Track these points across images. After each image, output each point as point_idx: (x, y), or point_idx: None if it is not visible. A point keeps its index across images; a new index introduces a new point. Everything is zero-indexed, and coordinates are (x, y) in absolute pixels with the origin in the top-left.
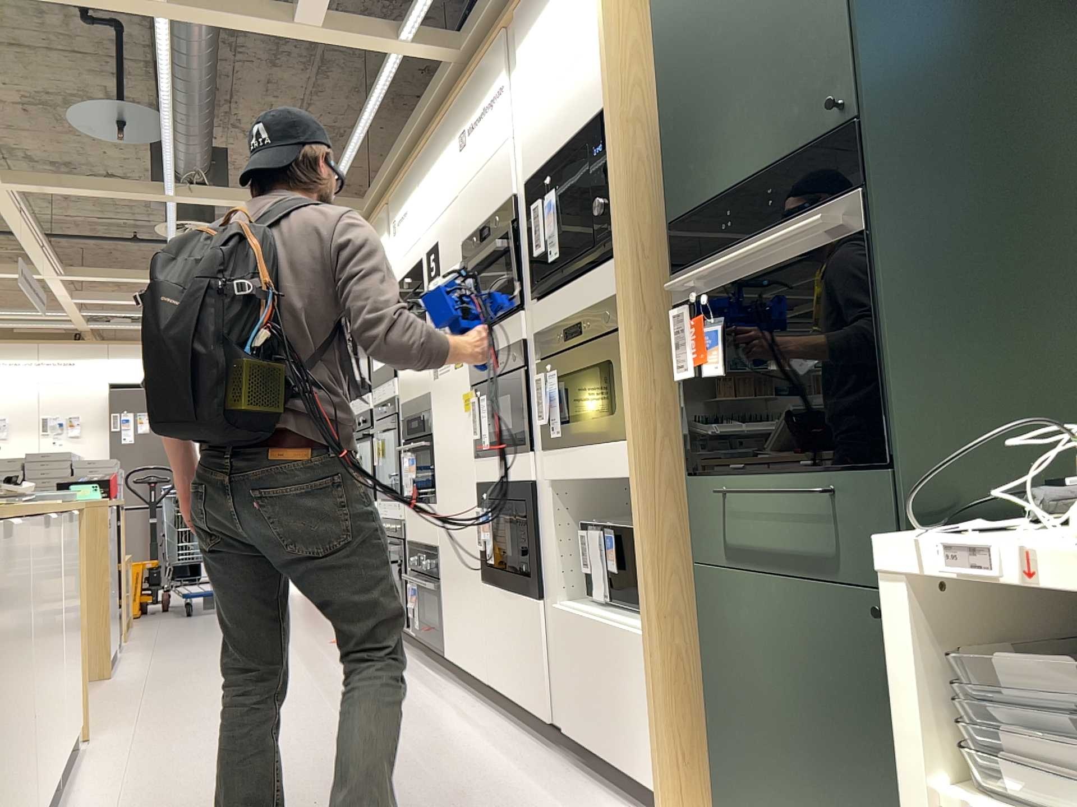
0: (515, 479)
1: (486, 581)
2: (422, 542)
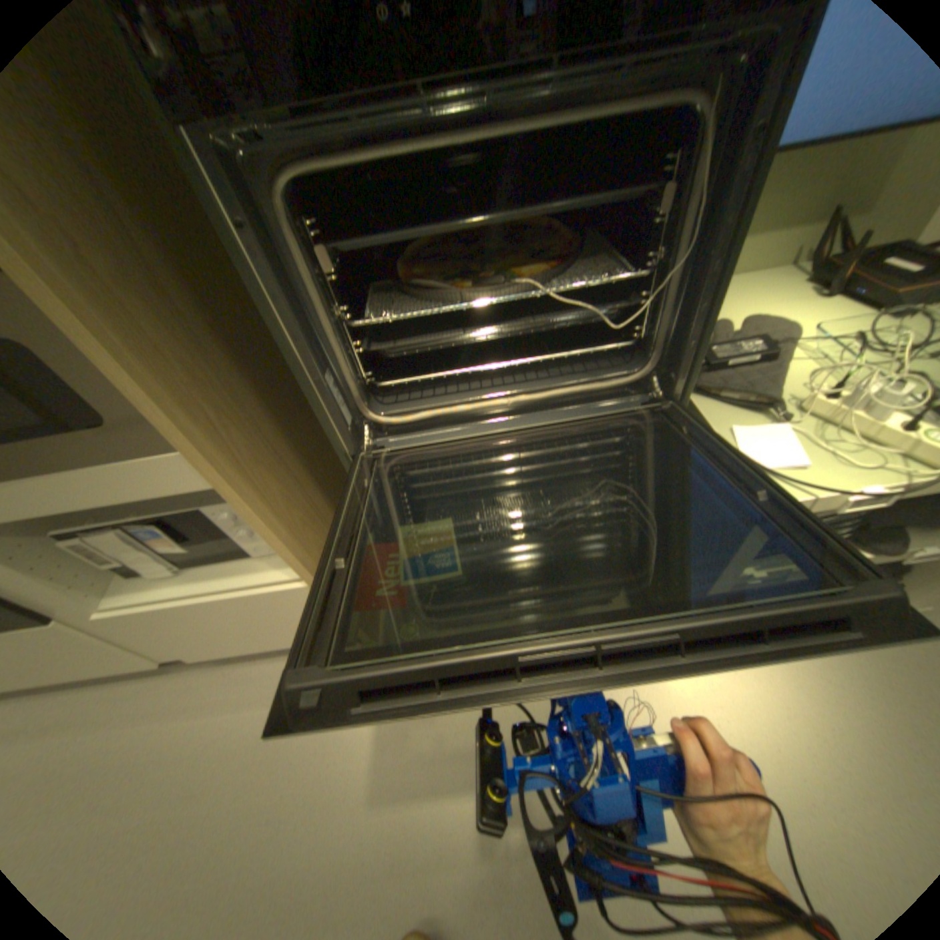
0: None
1: None
2: None
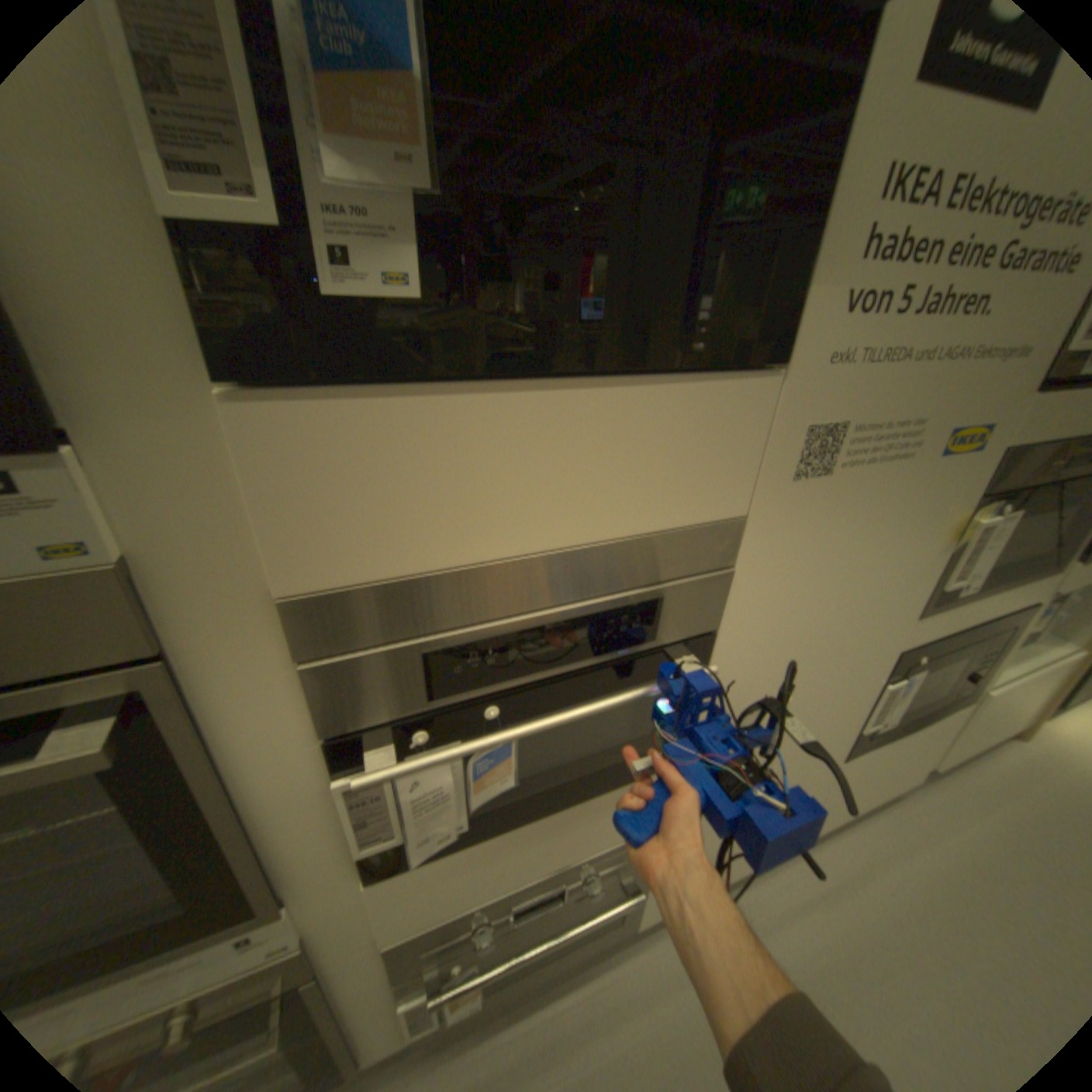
0: (1008, 610)
1: (856, 757)
2: (551, 872)
